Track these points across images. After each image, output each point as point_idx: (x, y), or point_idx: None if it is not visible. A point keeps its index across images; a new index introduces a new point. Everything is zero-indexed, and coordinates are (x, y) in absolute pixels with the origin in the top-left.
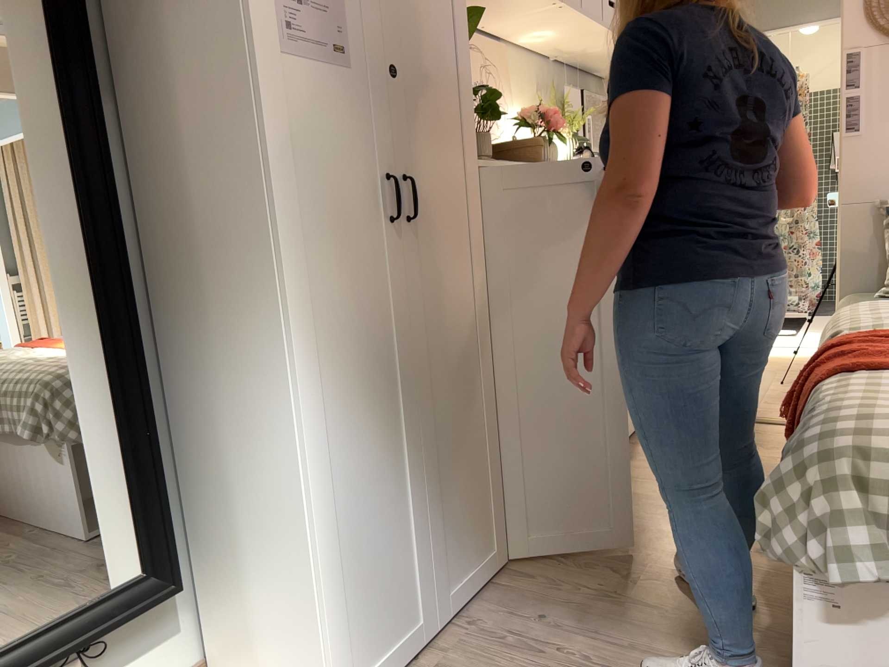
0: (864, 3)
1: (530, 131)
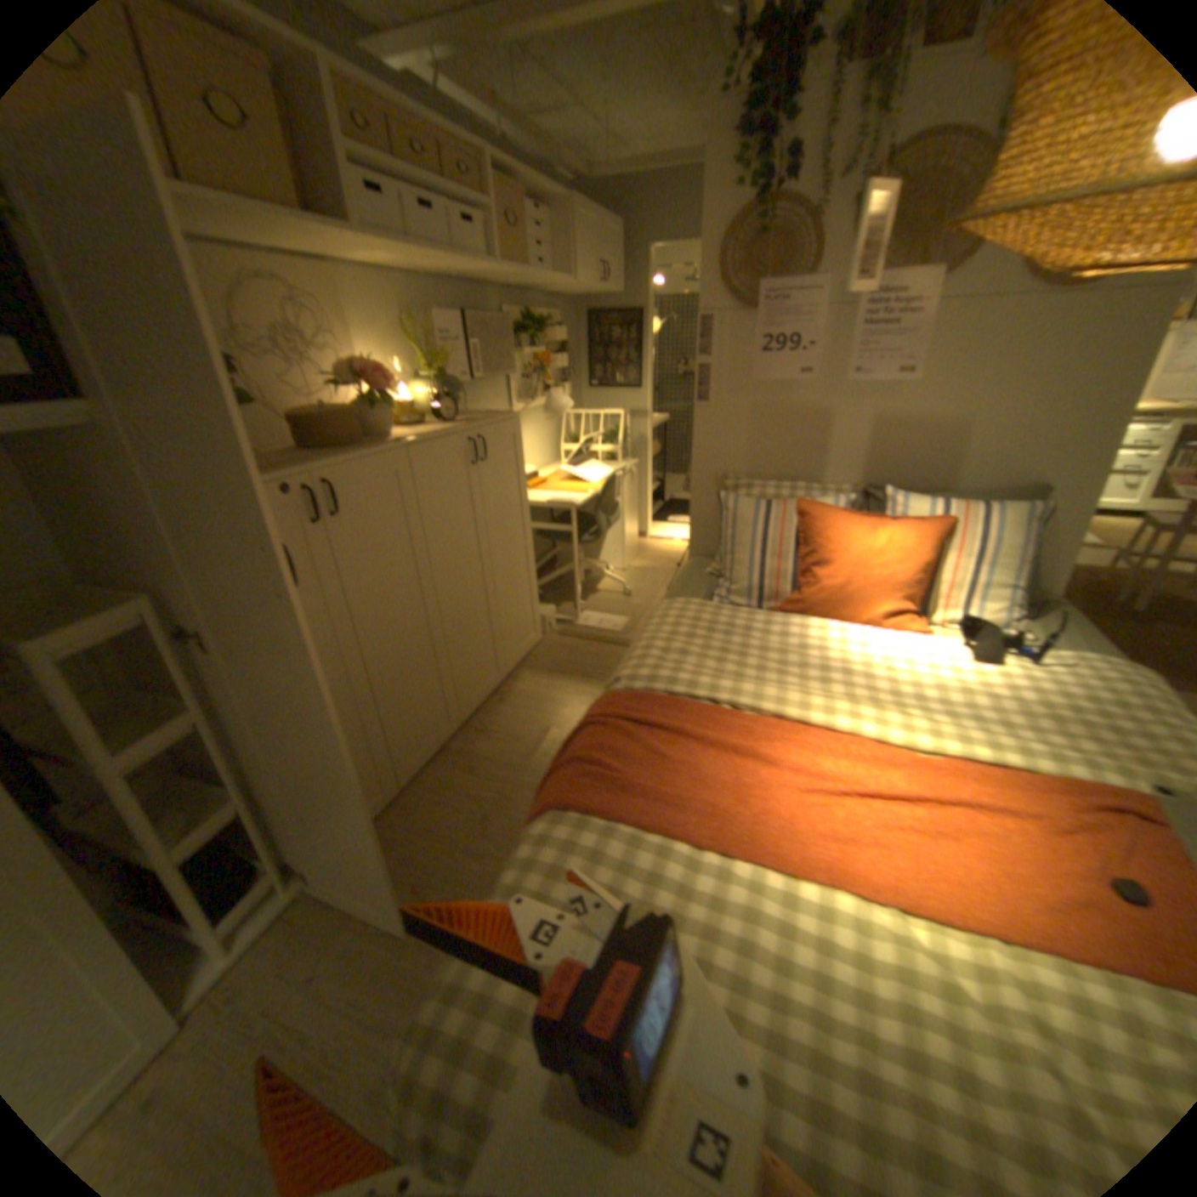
0: (723, 261)
1: (360, 390)
